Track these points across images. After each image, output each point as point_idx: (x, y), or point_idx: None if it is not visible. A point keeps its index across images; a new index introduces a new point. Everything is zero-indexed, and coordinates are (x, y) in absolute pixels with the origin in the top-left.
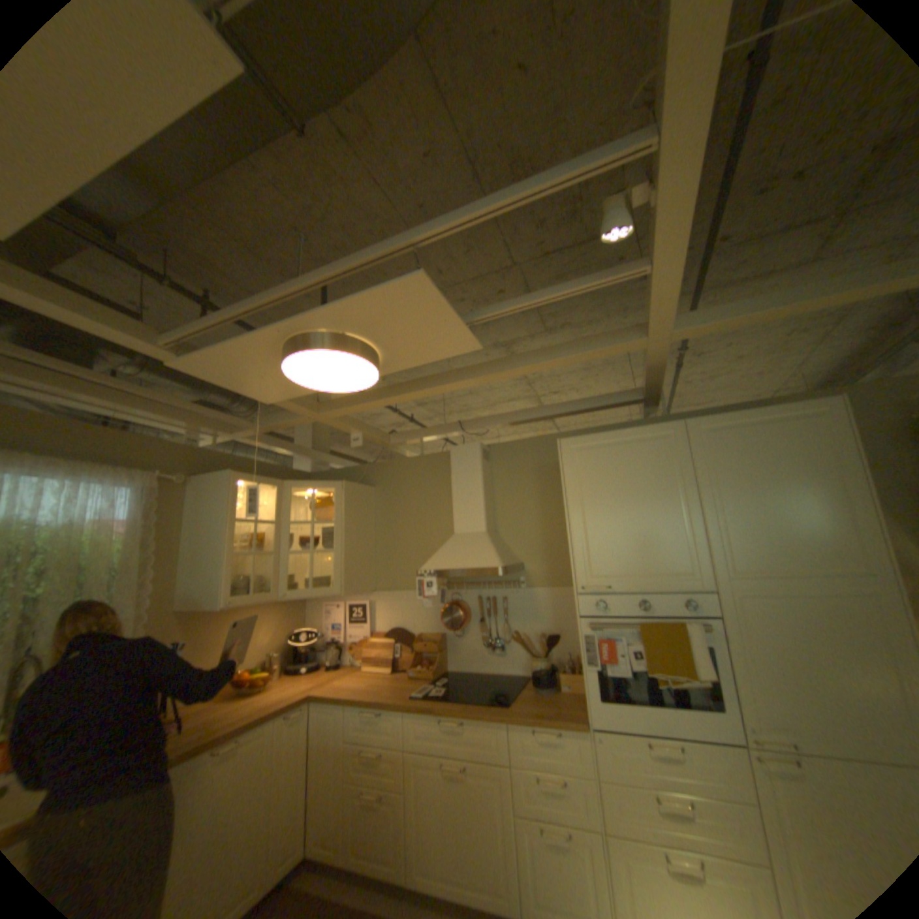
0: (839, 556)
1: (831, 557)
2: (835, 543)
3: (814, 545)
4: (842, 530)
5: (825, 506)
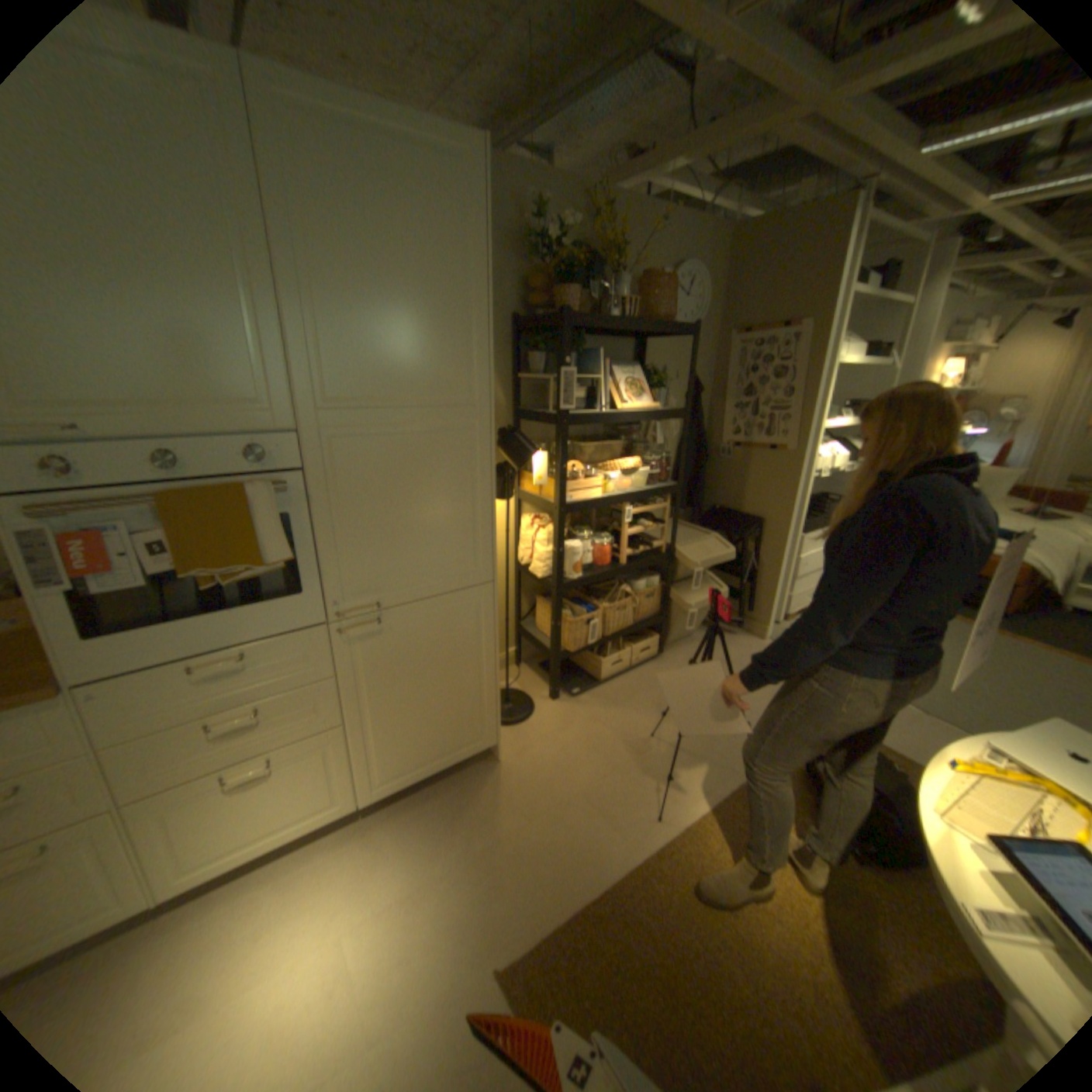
0: (448, 380)
1: (440, 380)
2: (447, 363)
3: (425, 362)
4: (456, 346)
5: (444, 309)
